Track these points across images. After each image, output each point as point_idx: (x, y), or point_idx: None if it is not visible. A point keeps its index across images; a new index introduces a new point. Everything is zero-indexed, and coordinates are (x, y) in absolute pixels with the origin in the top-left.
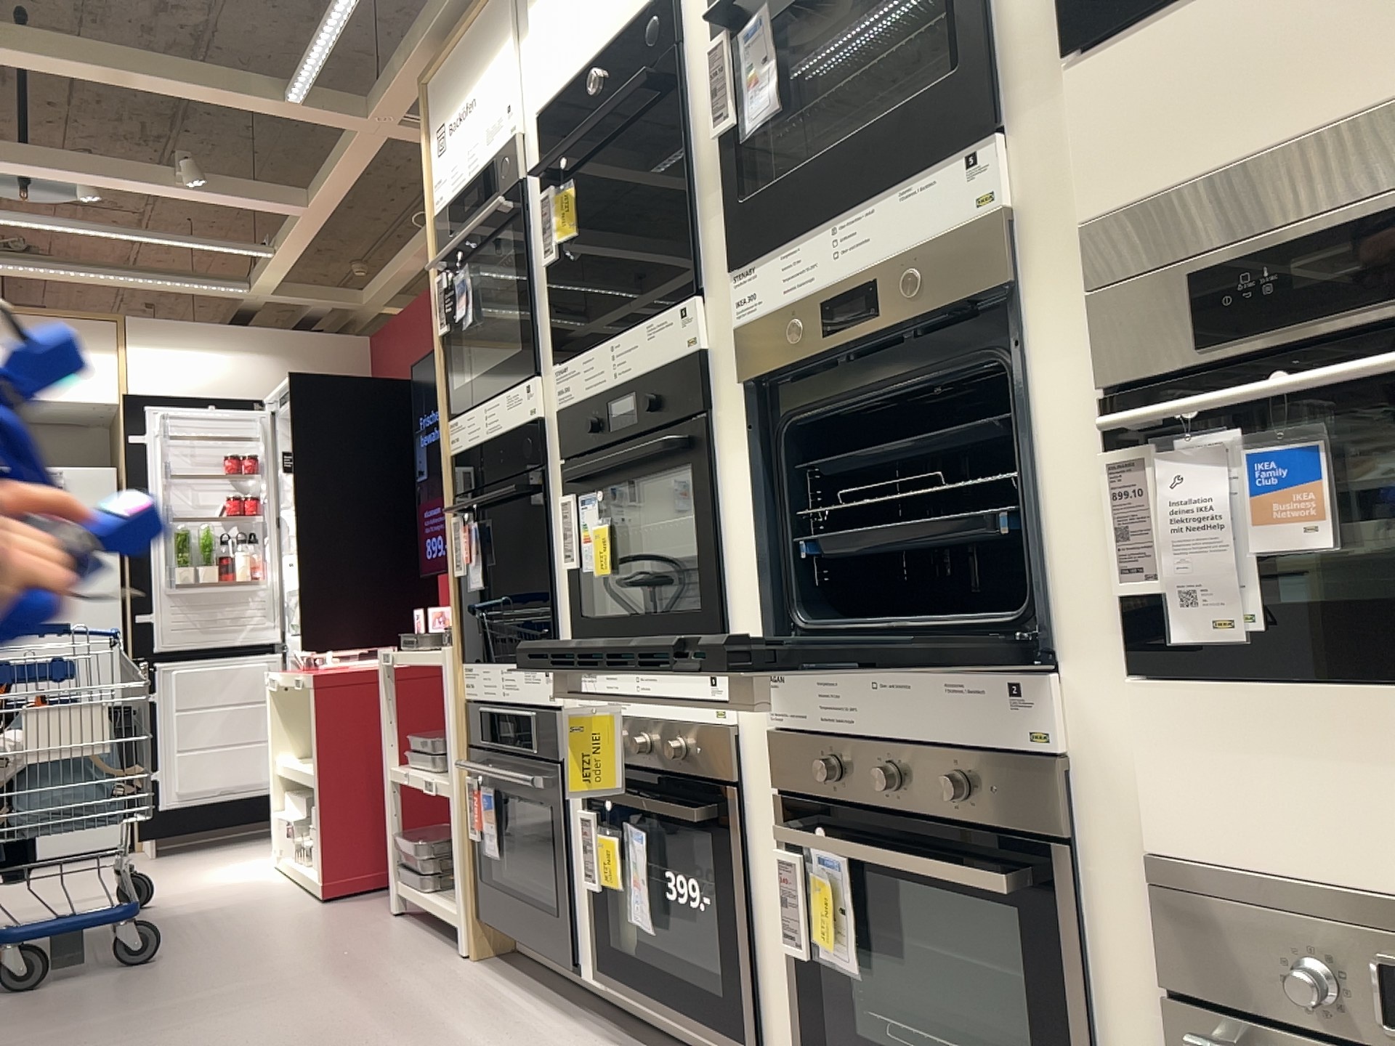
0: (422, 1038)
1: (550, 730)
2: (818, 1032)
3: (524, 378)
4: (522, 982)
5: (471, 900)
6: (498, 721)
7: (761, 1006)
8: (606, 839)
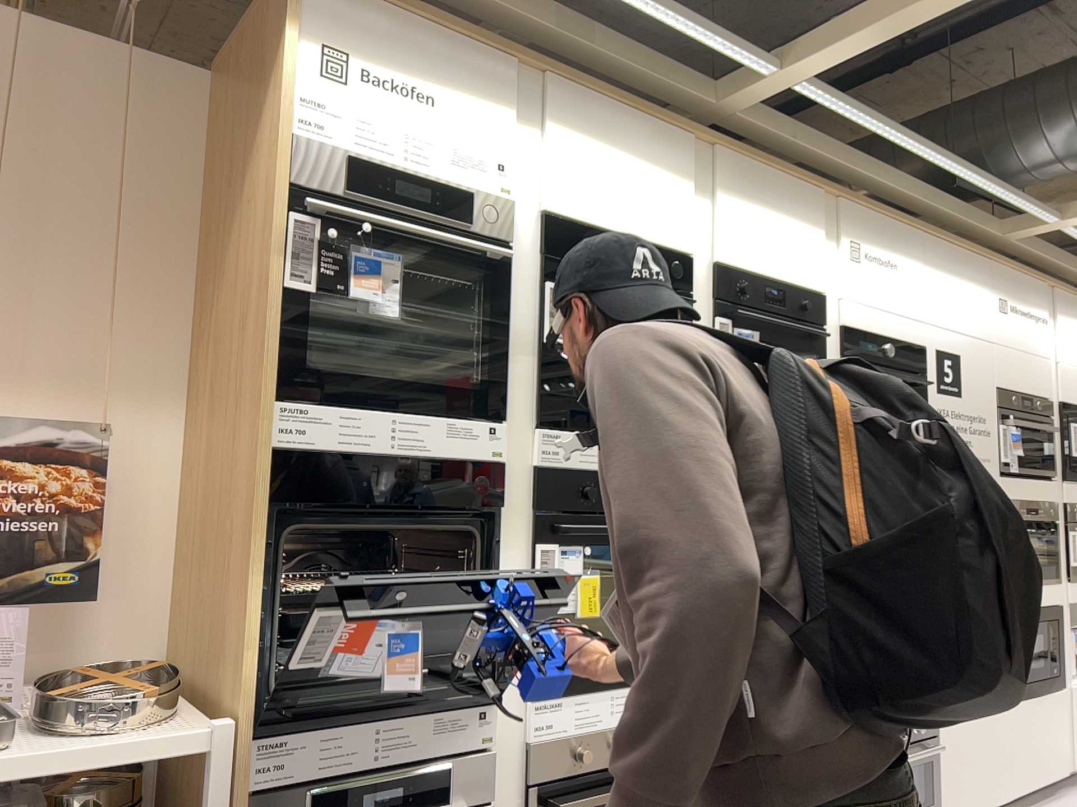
0: None
1: (484, 770)
2: None
3: (487, 419)
4: None
5: None
6: (360, 793)
7: None
8: None
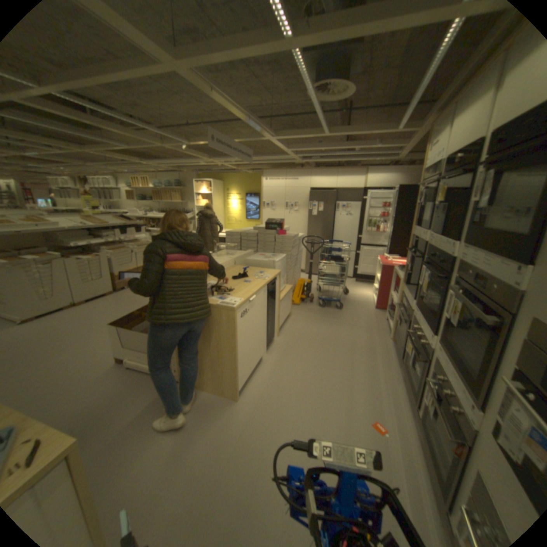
0: (371, 355)
1: (411, 314)
2: (430, 419)
3: (426, 230)
4: (398, 353)
5: (395, 331)
6: (405, 302)
7: (424, 404)
8: (411, 346)
